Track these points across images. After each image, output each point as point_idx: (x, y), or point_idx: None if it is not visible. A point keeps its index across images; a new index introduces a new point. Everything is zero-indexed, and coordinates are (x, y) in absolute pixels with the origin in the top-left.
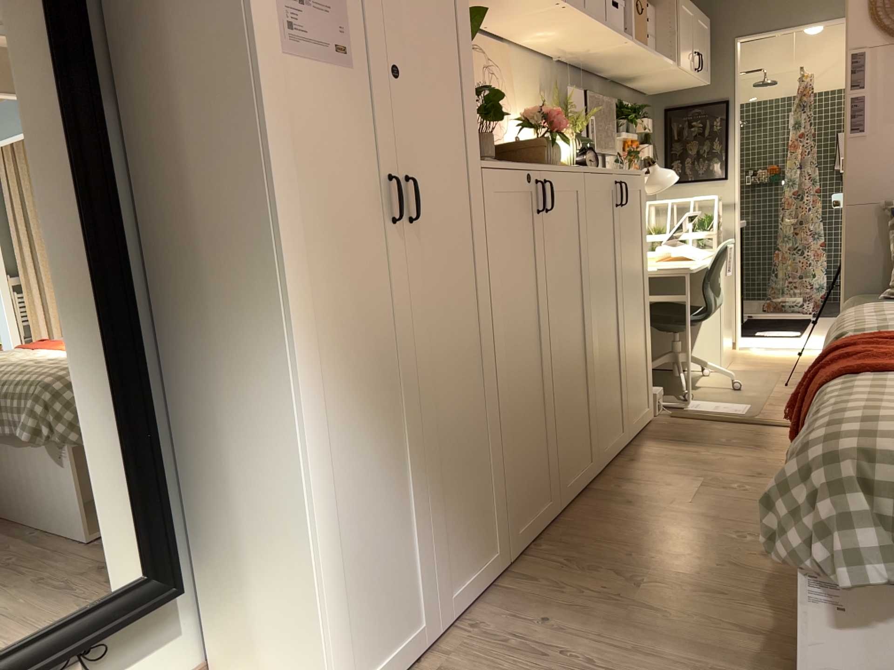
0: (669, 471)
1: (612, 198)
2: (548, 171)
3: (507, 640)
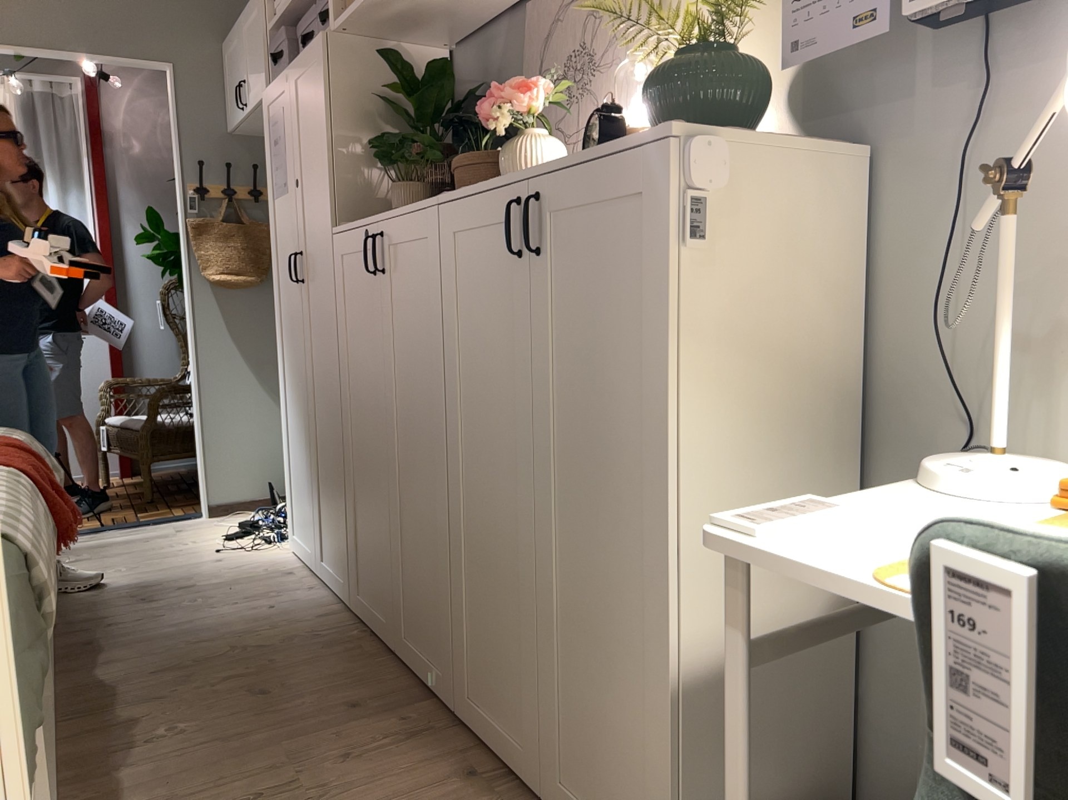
0: (373, 790)
1: (515, 242)
2: (387, 222)
3: (278, 596)
